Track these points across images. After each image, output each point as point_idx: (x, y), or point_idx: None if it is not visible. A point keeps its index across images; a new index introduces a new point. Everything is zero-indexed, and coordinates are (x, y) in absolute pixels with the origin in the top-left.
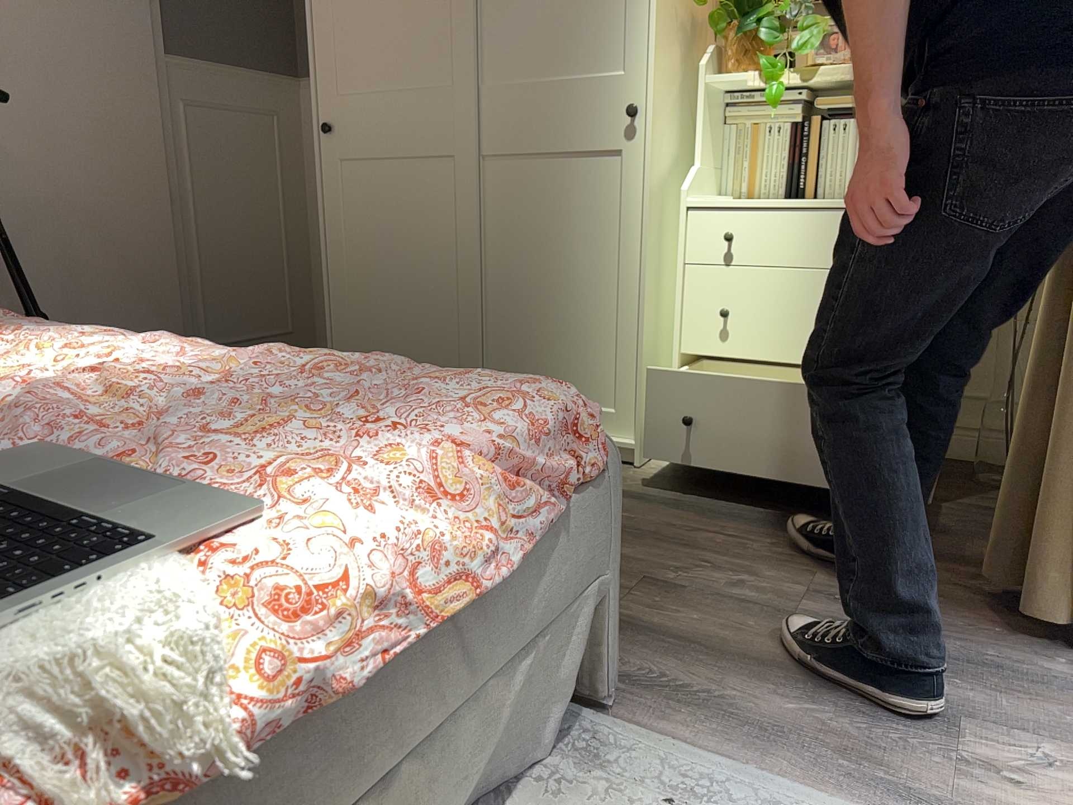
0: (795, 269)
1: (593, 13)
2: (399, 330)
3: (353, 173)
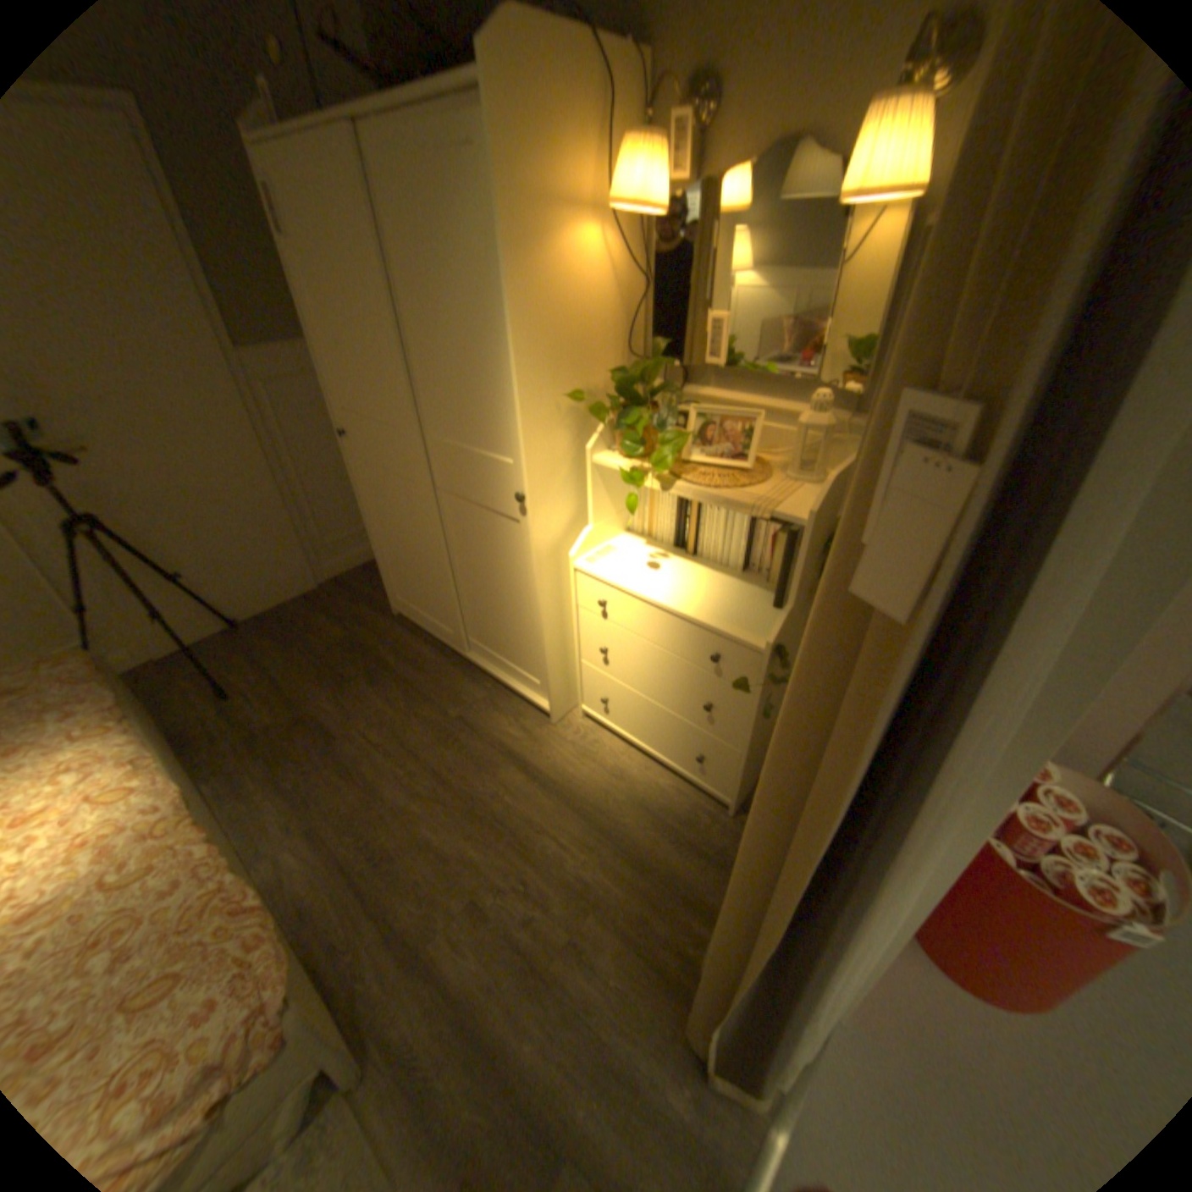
0: (648, 641)
1: (487, 404)
2: (415, 582)
3: (366, 470)
